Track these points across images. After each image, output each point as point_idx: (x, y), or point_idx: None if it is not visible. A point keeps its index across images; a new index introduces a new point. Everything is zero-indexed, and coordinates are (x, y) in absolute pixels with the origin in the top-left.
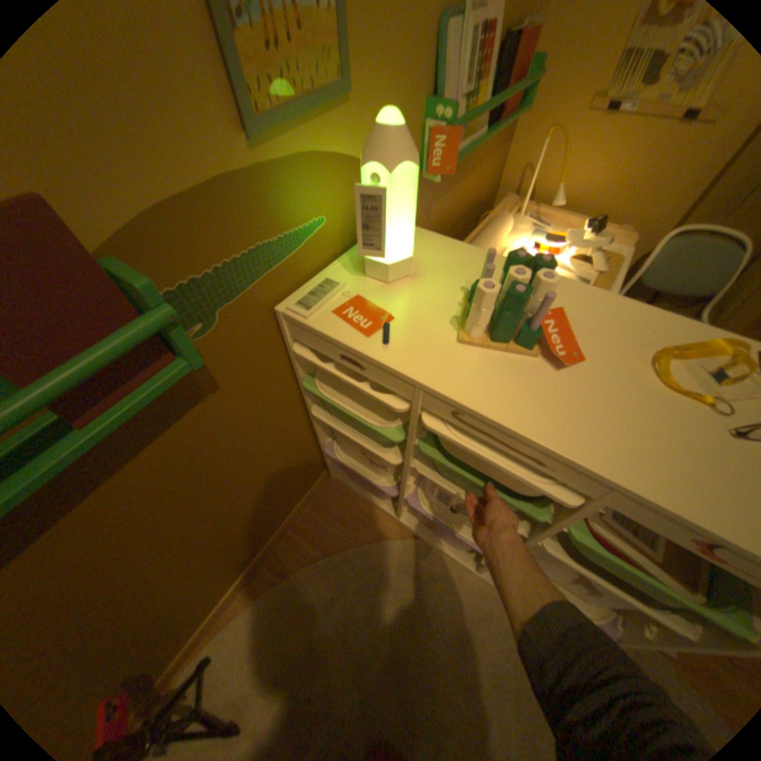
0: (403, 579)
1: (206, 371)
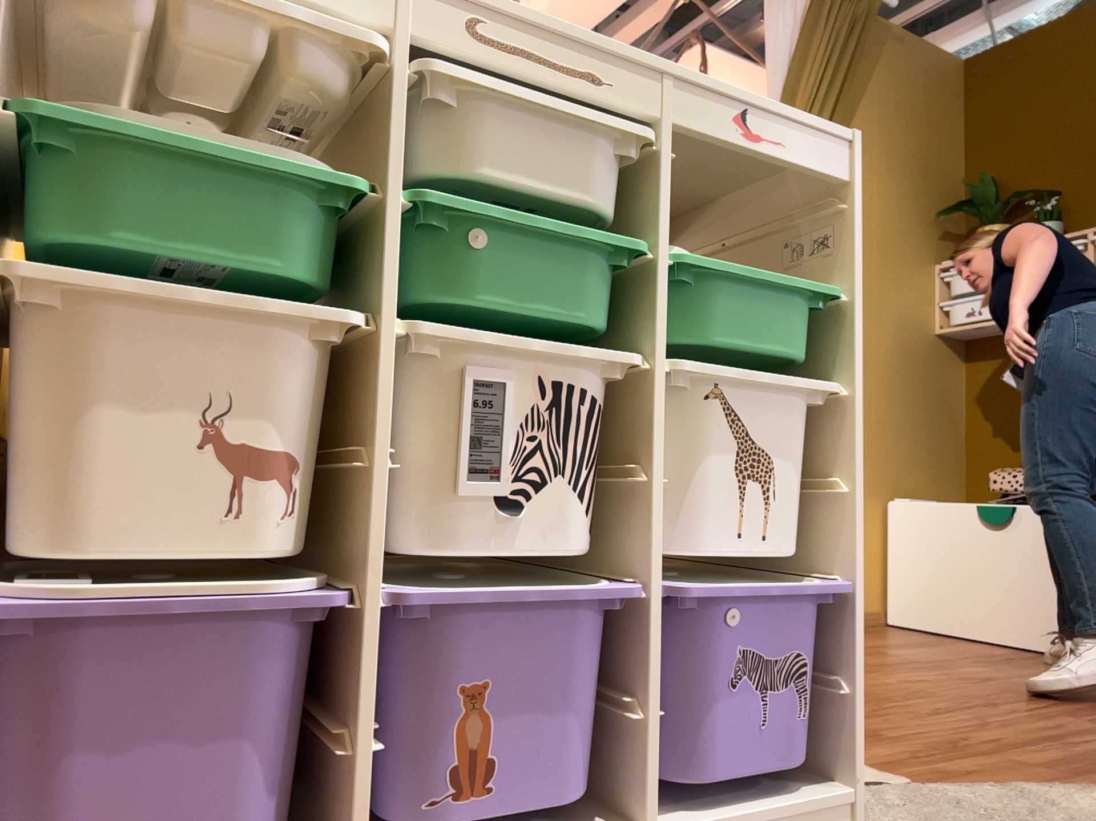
0: None
1: None
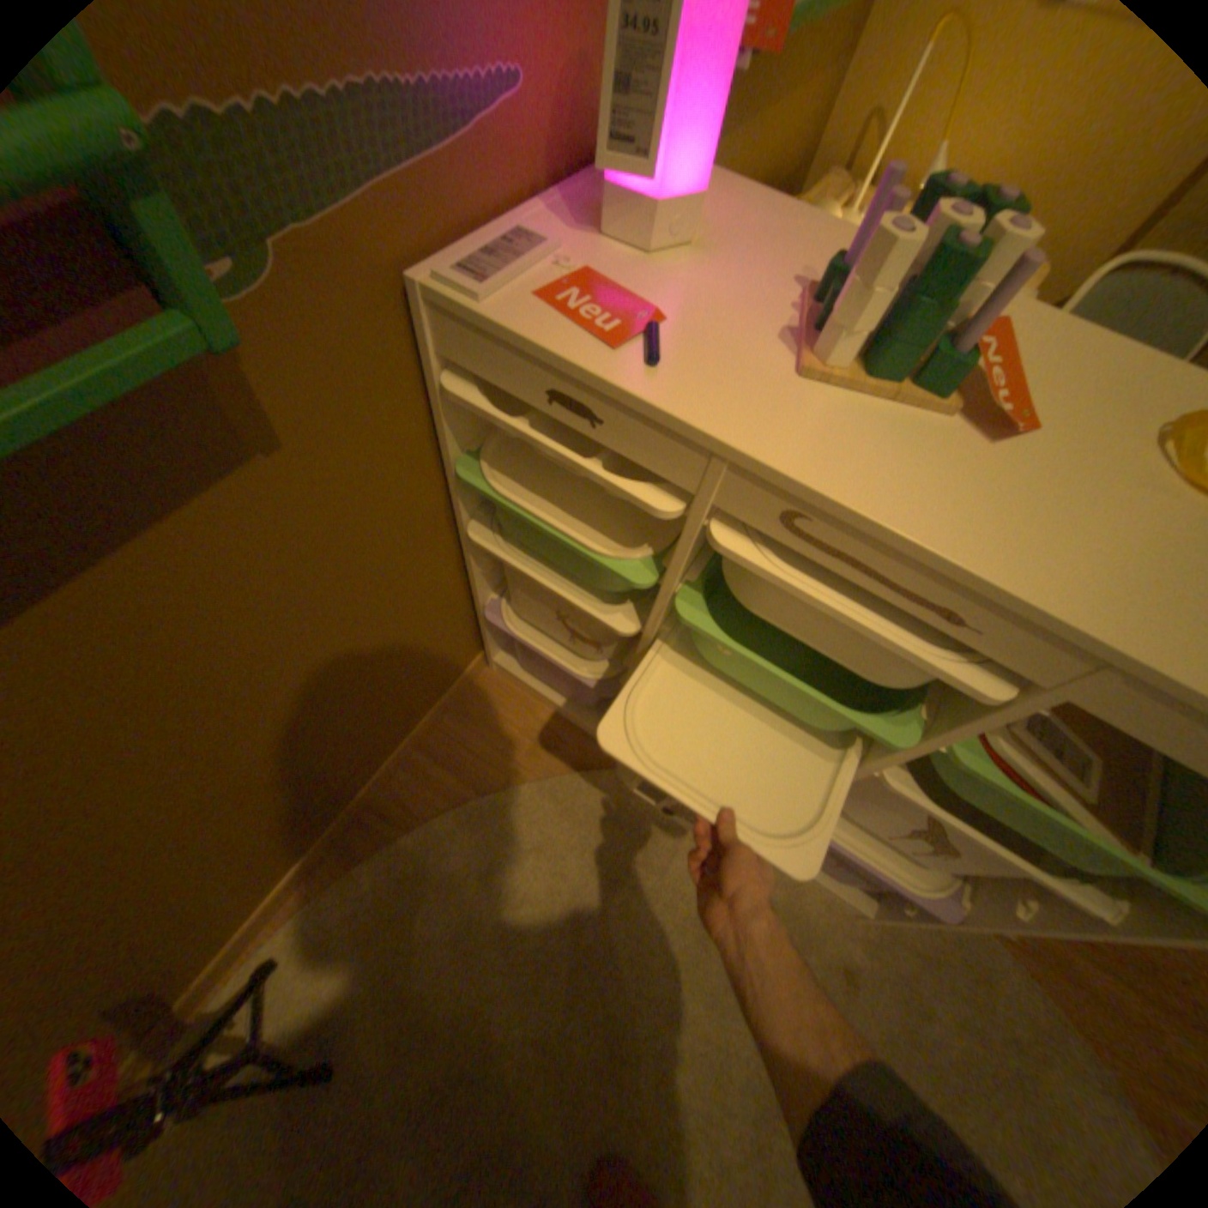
0: (612, 831)
1: (249, 395)
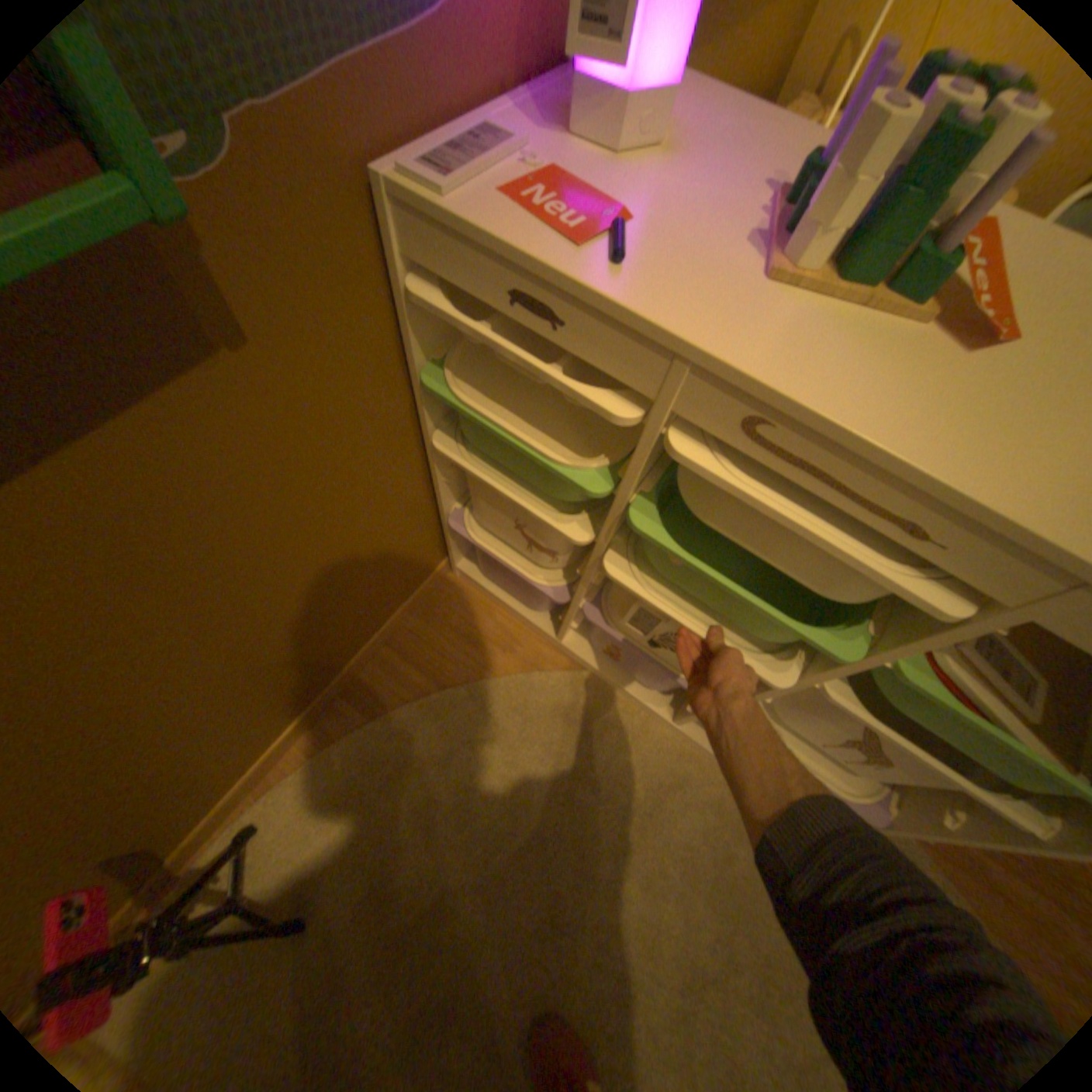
0: (561, 727)
1: (210, 284)
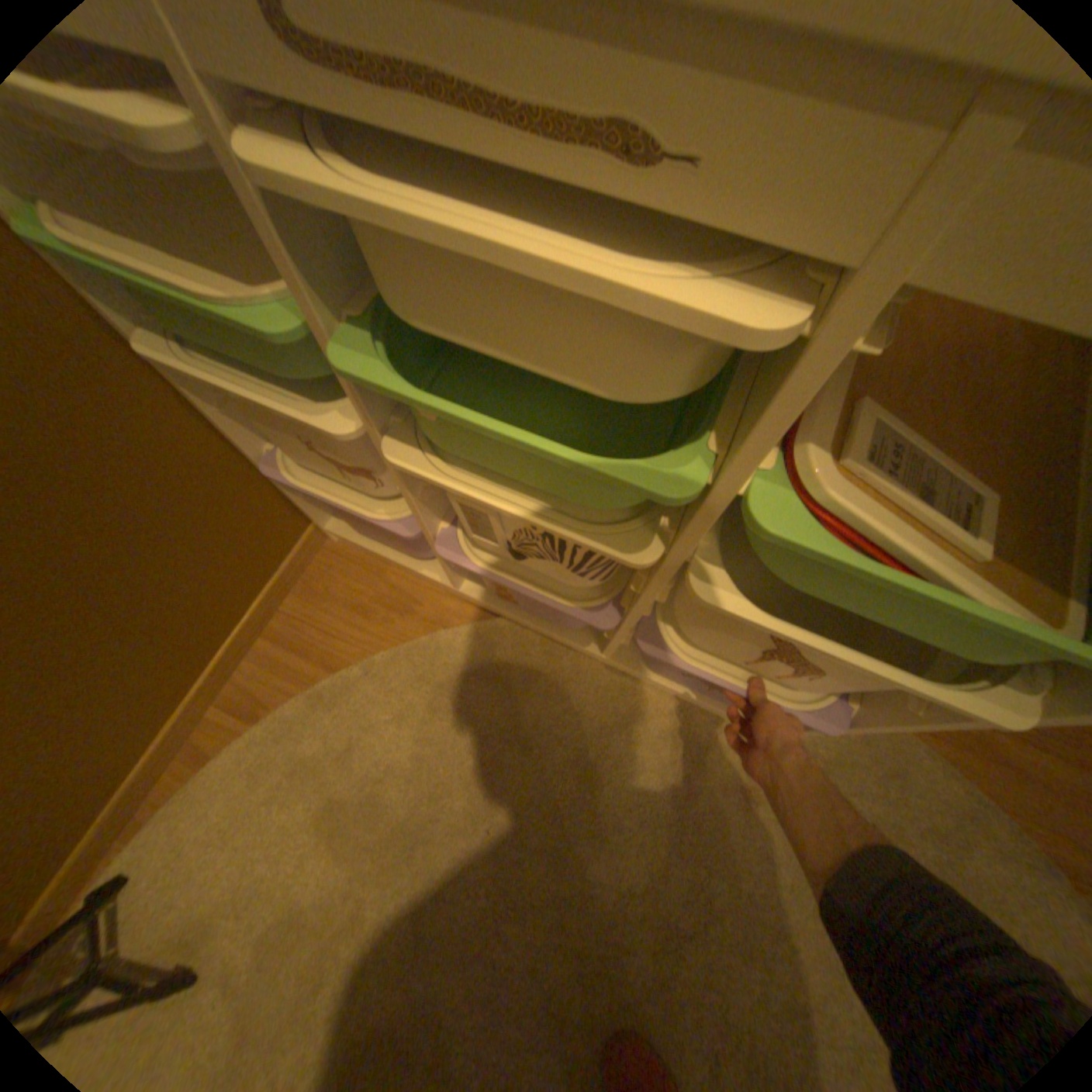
0: (477, 686)
1: None
